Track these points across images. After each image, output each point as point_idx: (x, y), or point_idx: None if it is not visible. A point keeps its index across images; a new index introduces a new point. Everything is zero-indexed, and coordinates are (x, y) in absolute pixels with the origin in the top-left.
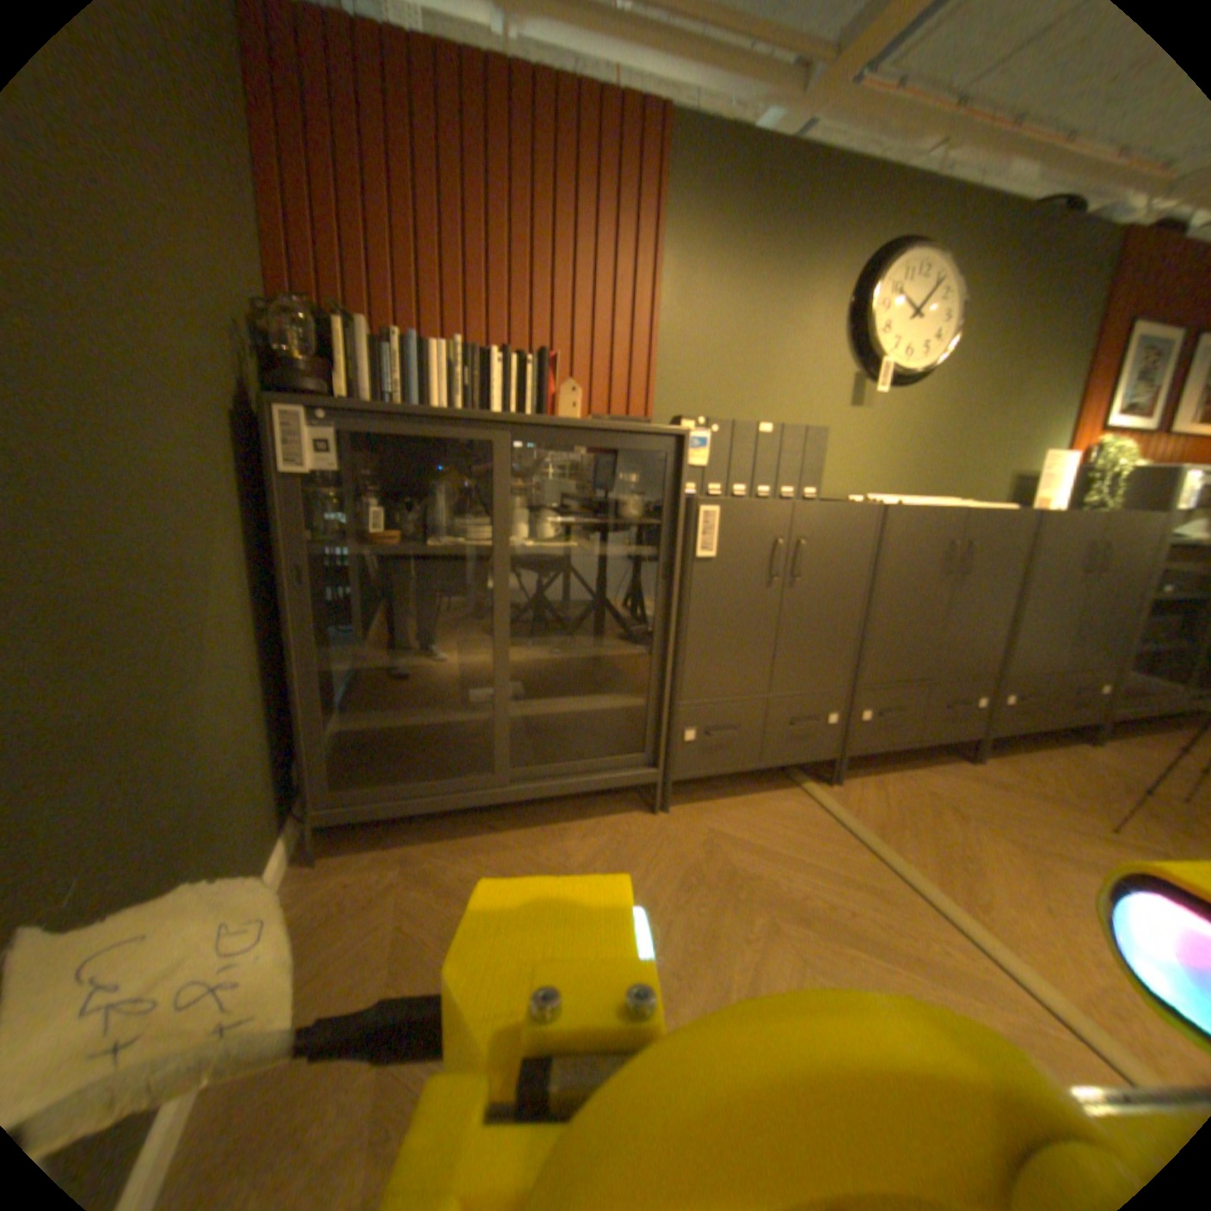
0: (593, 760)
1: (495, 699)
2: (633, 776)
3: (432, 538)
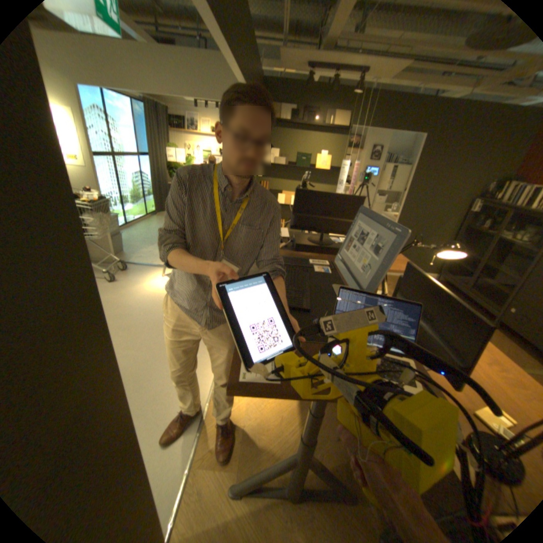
0: (489, 300)
1: (477, 270)
2: (493, 311)
3: (497, 232)
